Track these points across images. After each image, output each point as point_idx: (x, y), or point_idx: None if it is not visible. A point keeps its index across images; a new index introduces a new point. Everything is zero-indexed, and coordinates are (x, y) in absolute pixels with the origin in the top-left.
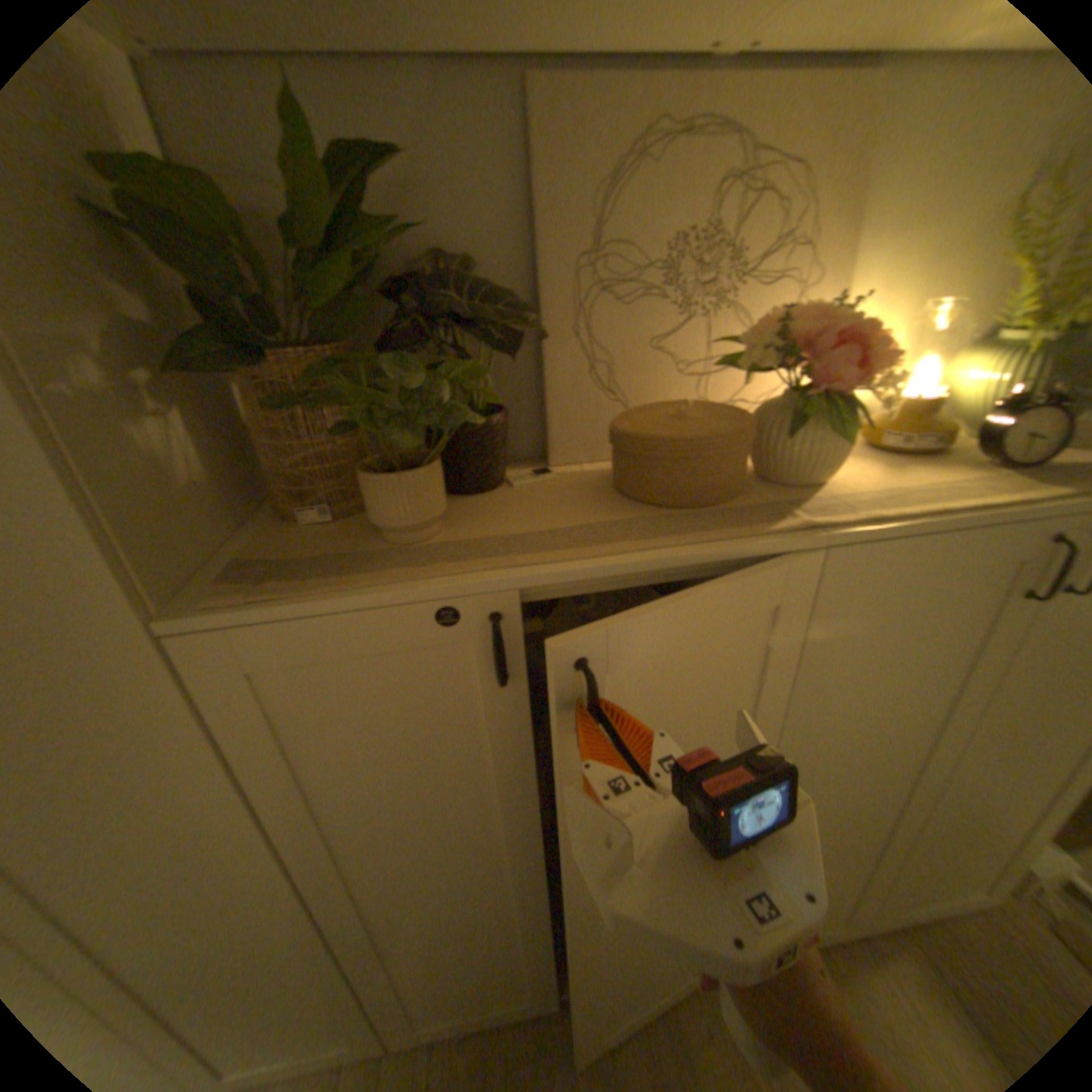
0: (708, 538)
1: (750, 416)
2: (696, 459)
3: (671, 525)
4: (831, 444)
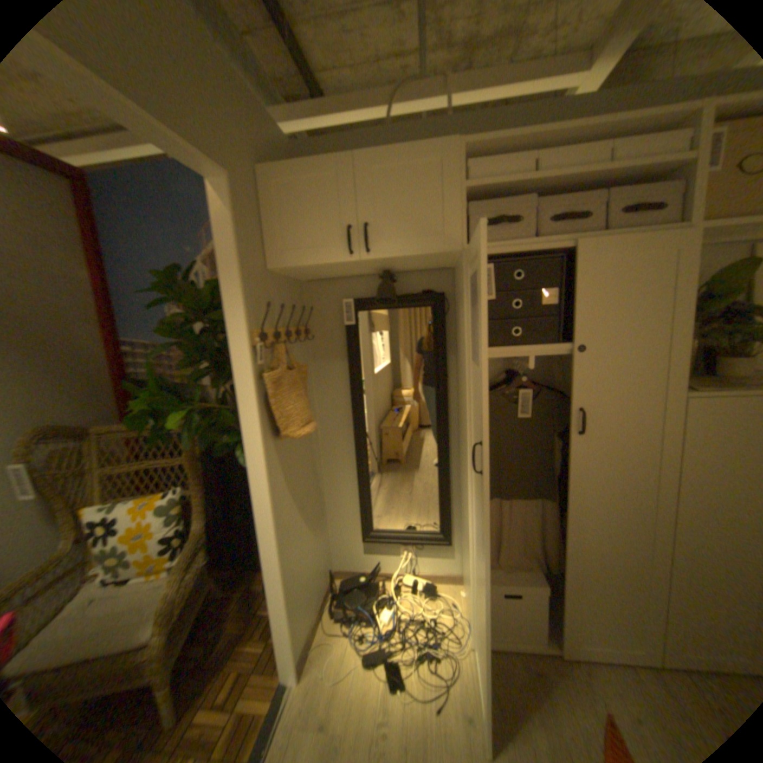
0: None
1: None
2: None
3: None
4: None
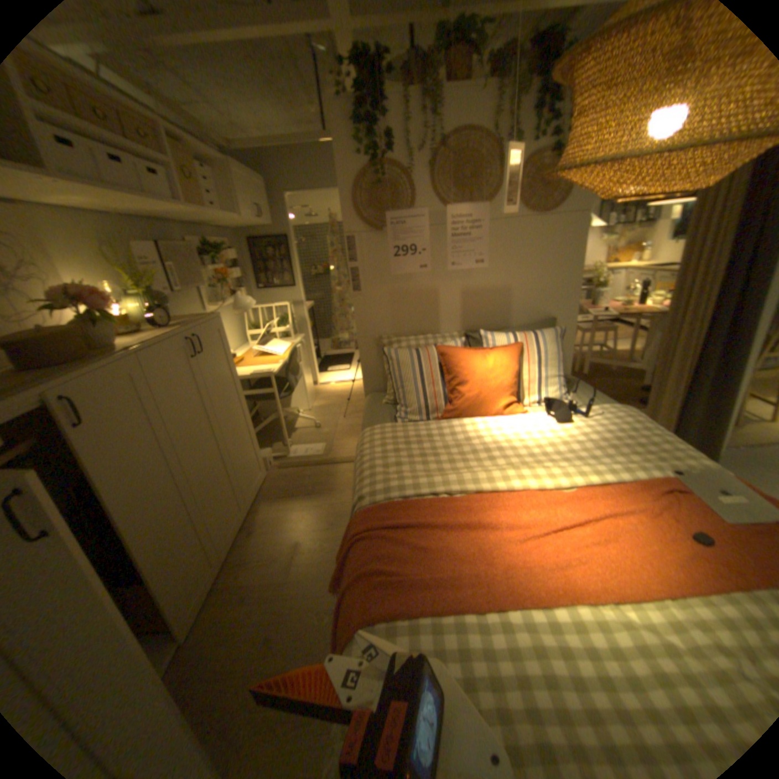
0: (97, 358)
1: (70, 324)
2: (66, 339)
3: (76, 362)
4: (107, 327)
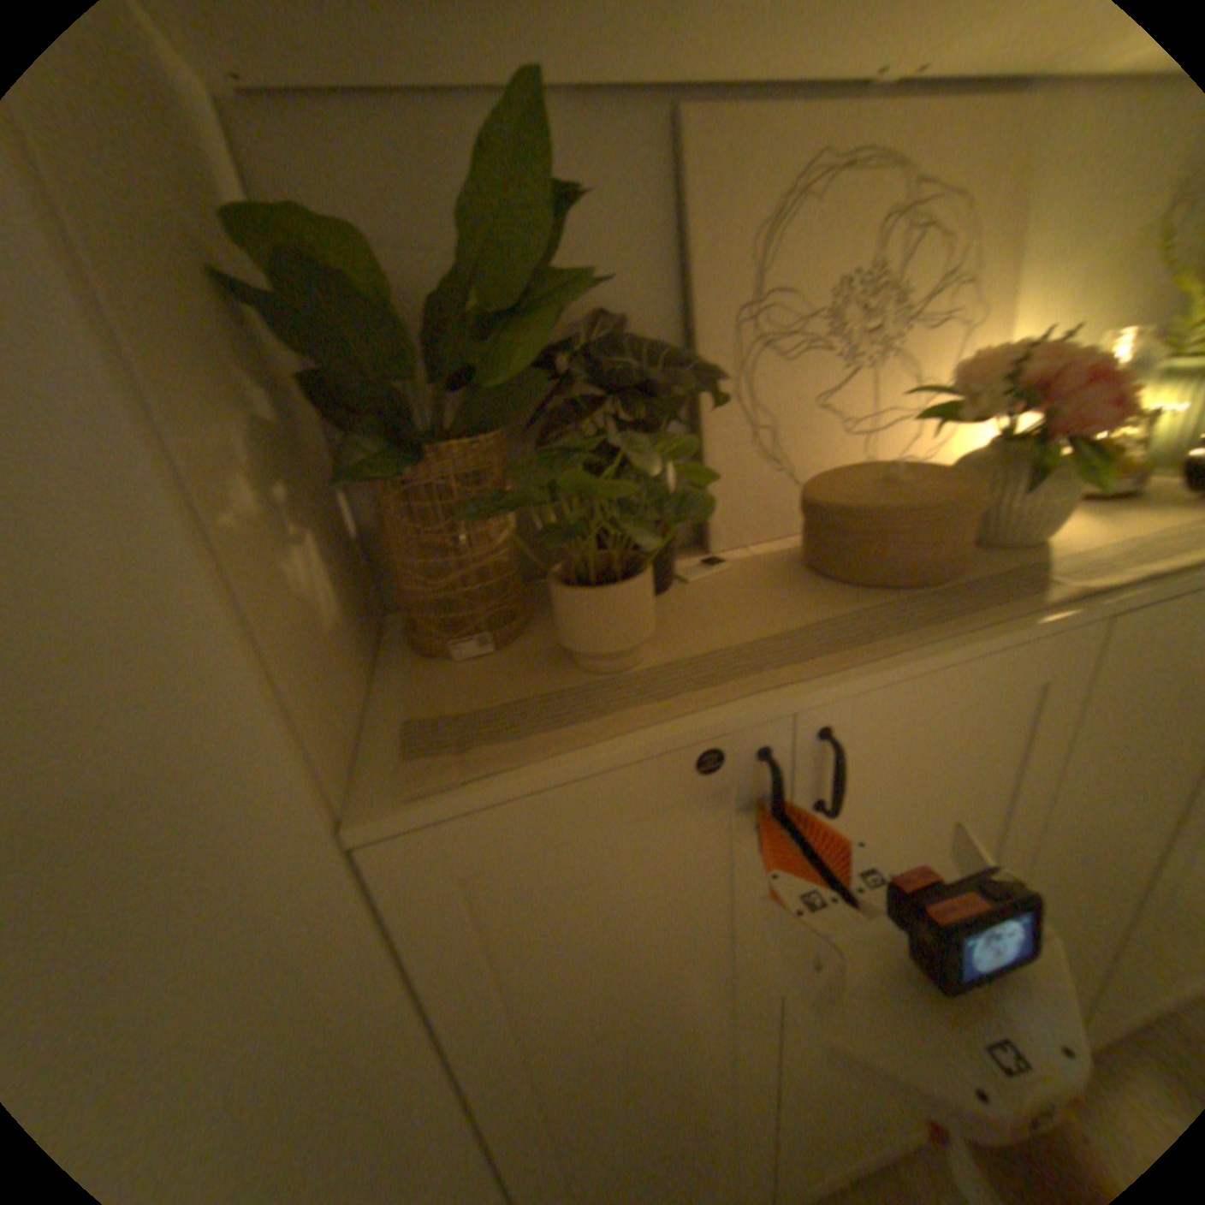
0: (988, 621)
1: (973, 473)
2: (939, 529)
3: (927, 610)
4: (1065, 496)
